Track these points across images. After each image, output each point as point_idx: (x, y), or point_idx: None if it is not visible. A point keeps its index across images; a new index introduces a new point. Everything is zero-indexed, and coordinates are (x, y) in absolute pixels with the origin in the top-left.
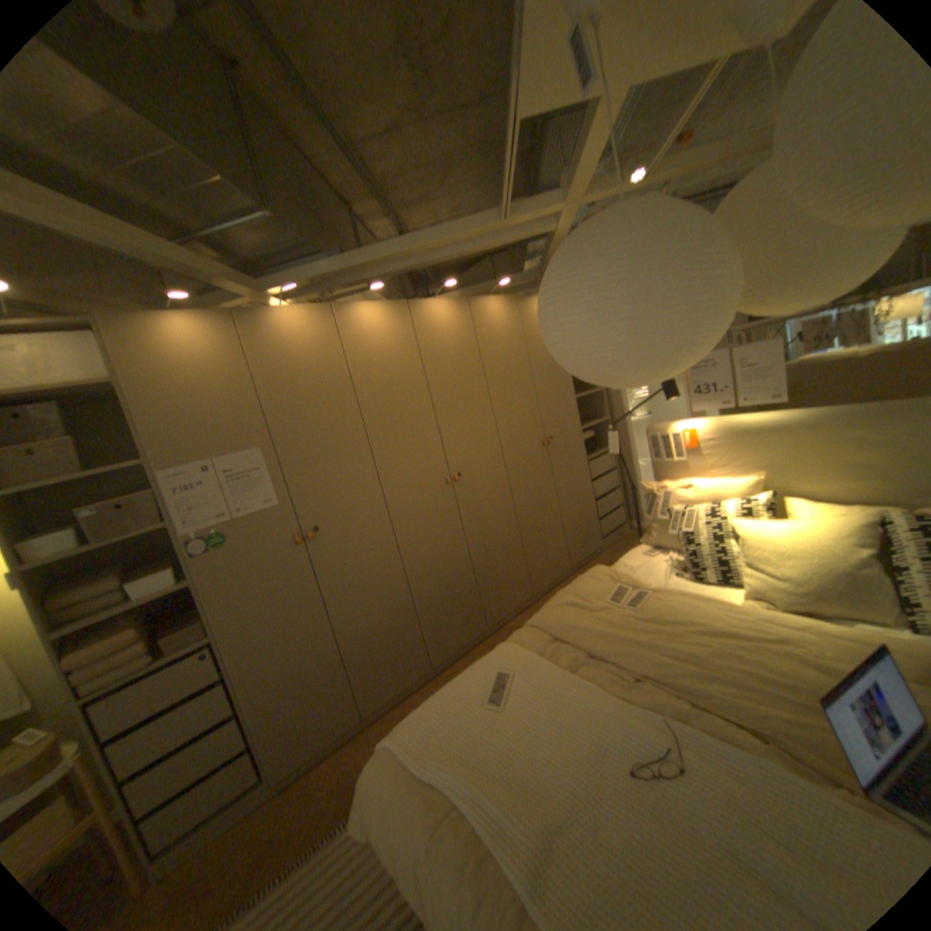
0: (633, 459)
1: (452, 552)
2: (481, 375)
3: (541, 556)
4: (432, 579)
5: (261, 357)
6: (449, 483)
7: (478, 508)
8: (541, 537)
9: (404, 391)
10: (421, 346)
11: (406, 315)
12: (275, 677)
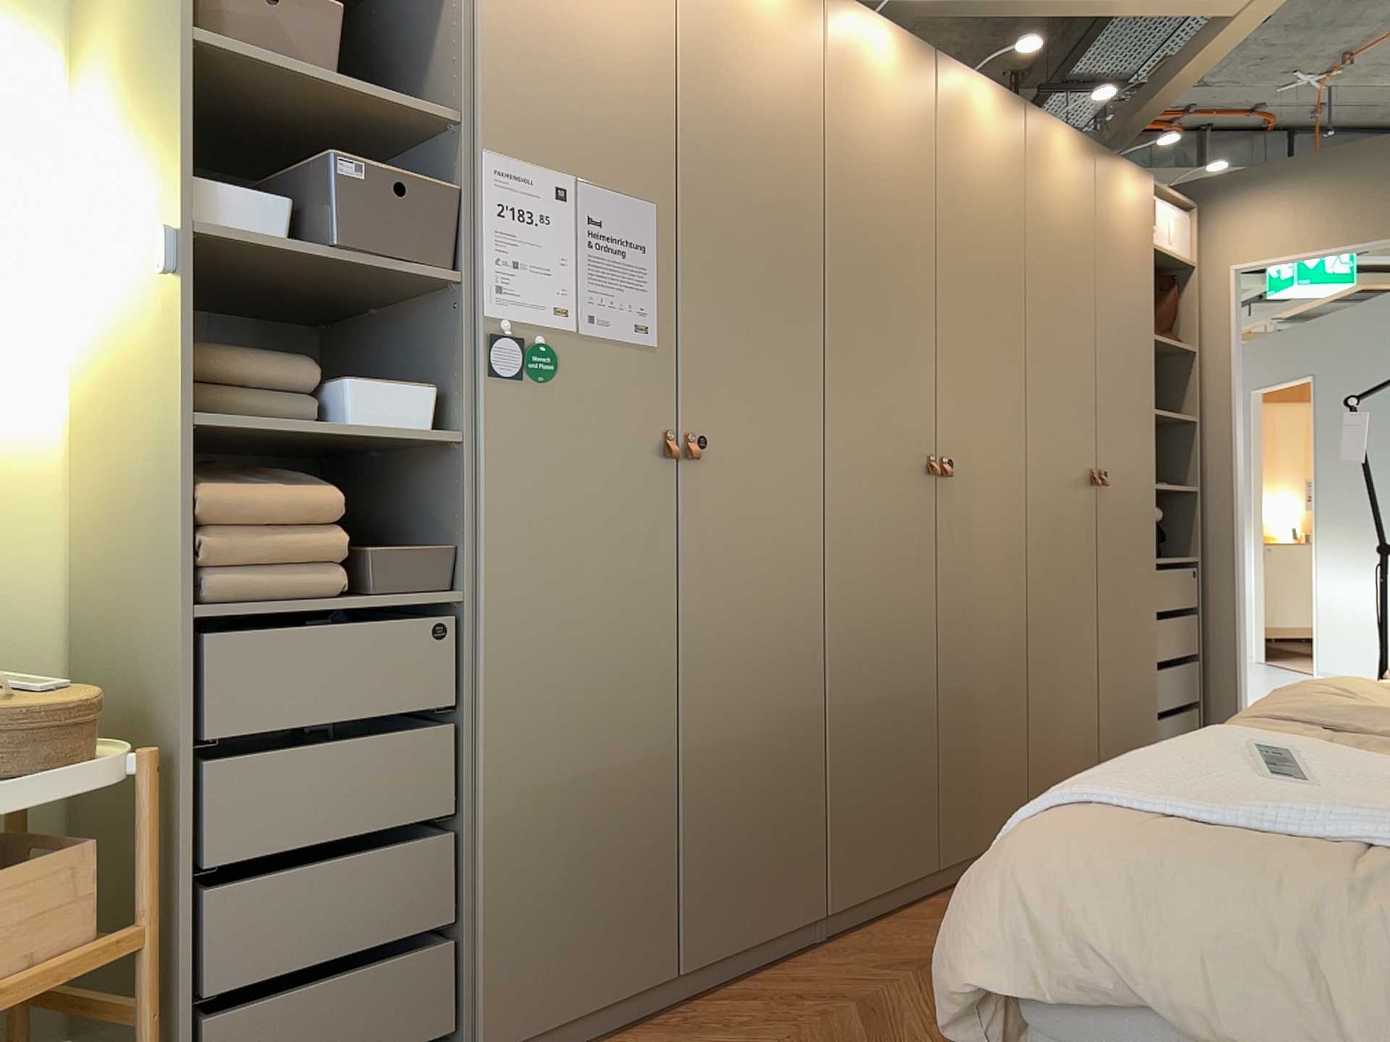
0: (1224, 598)
1: (902, 637)
2: (1009, 270)
3: (1043, 742)
4: (857, 681)
5: (689, 23)
6: (924, 471)
7: (959, 560)
8: (1049, 694)
9: (890, 228)
10: (929, 155)
11: (920, 79)
12: (542, 762)
